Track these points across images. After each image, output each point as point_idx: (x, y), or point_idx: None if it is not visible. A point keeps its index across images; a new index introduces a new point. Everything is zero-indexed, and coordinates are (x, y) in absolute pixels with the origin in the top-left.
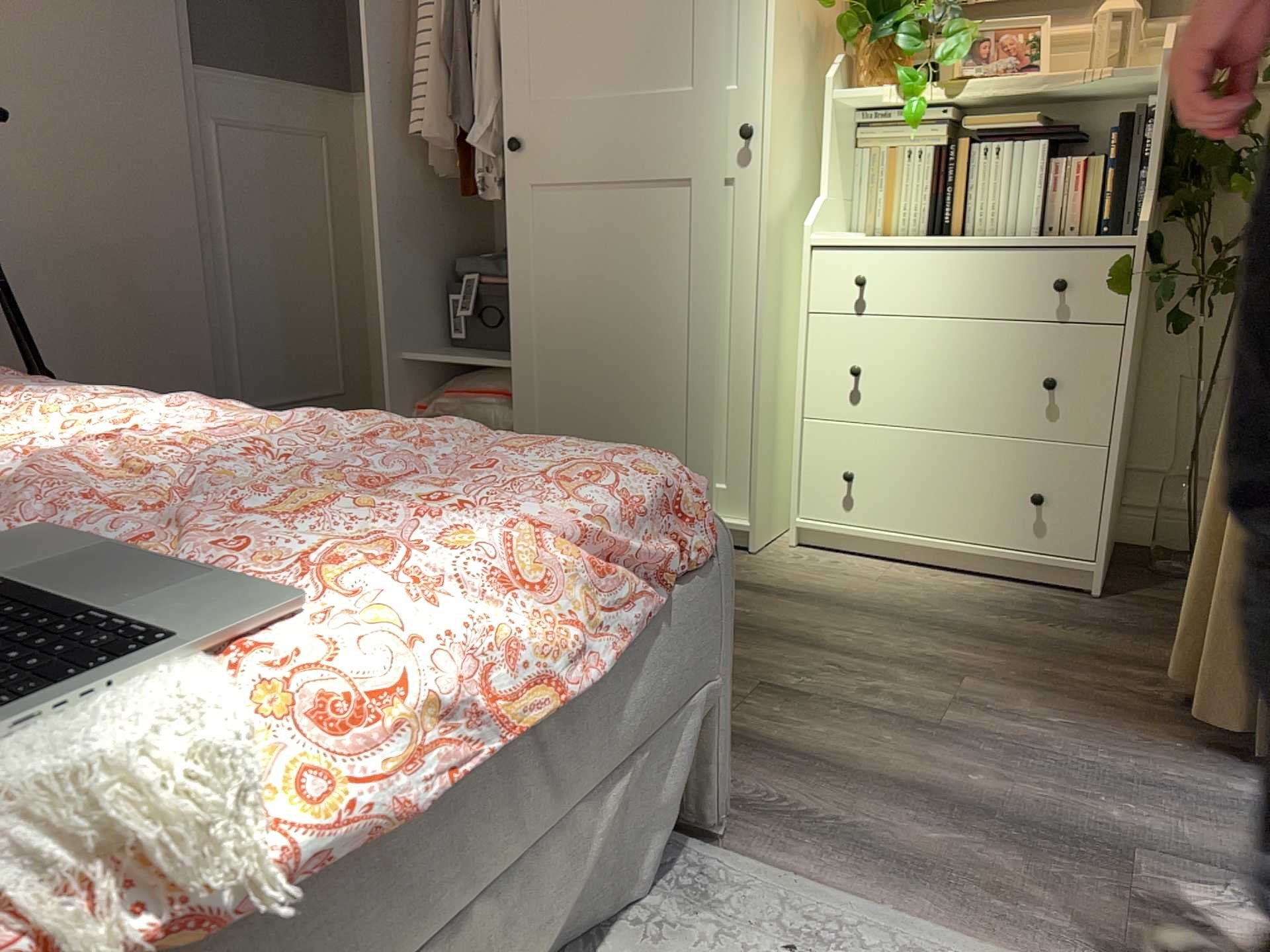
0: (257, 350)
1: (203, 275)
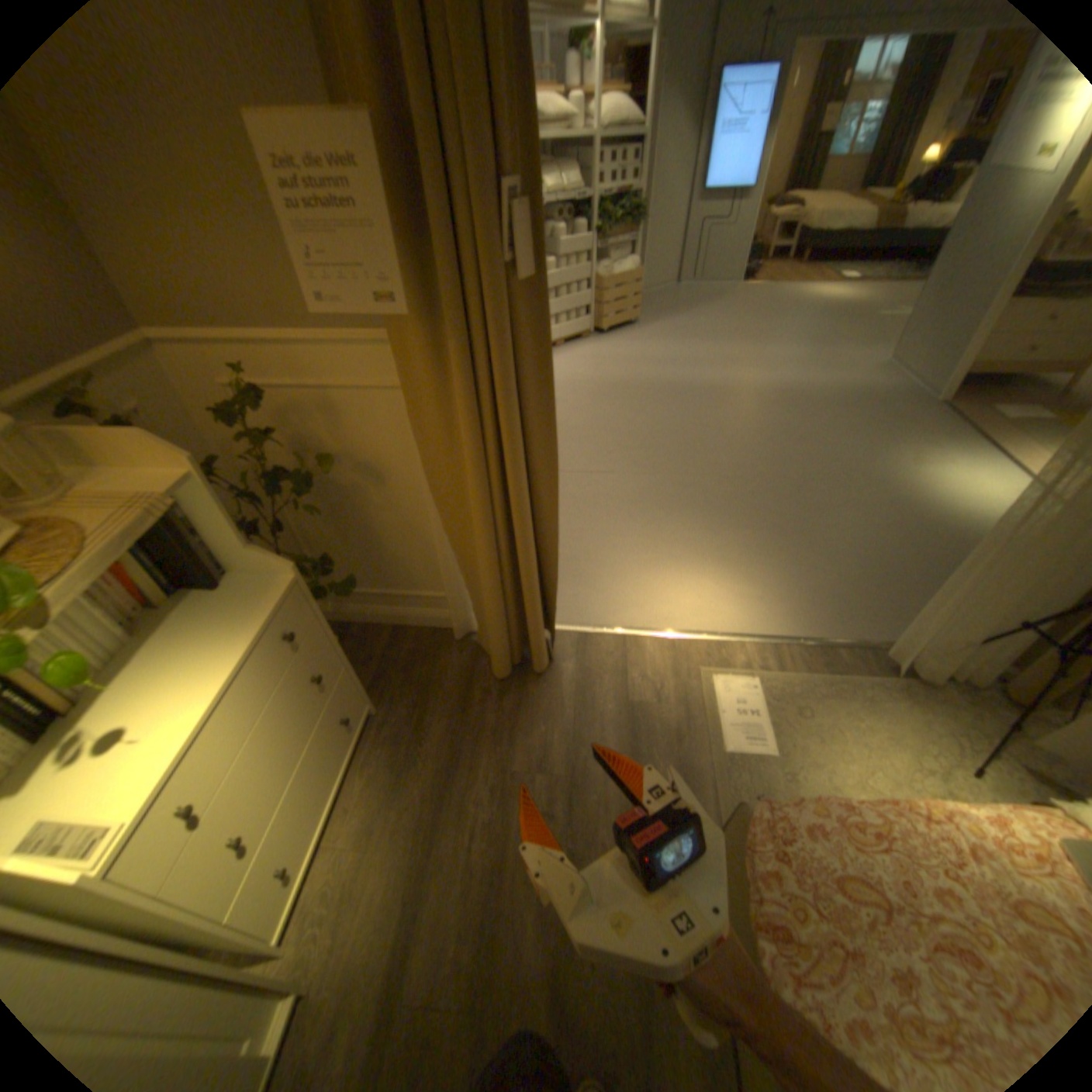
0: None
1: None
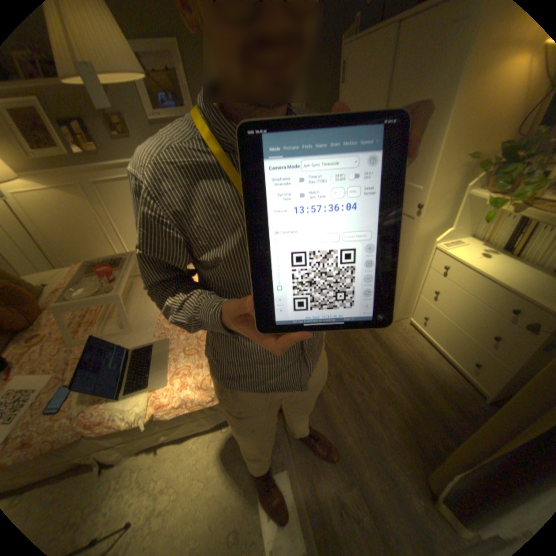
0: None
1: None
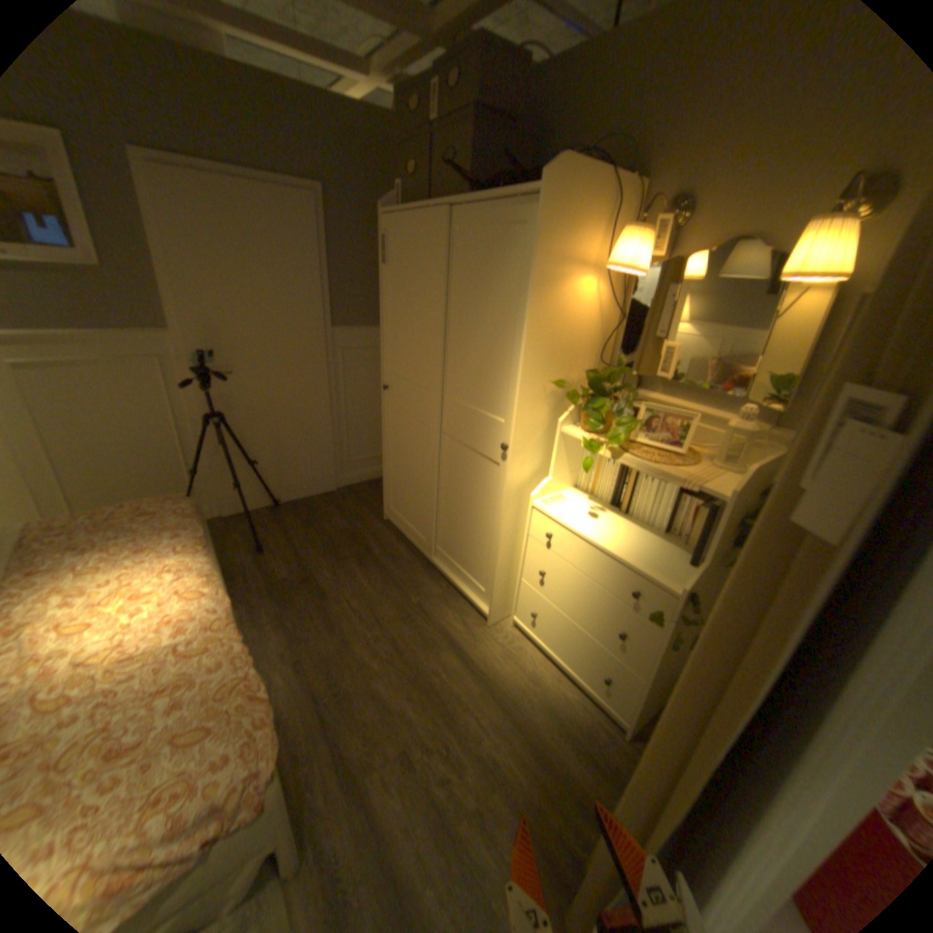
0: (353, 439)
1: (328, 414)
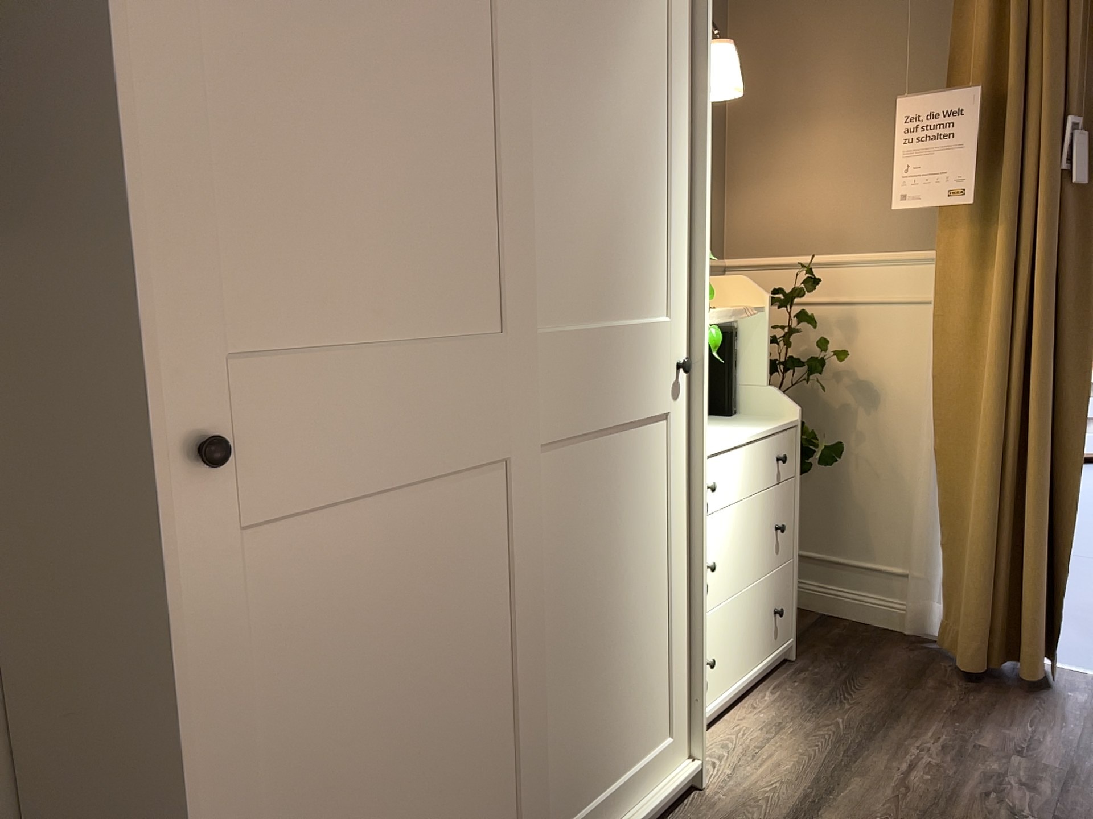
0: None
1: None
